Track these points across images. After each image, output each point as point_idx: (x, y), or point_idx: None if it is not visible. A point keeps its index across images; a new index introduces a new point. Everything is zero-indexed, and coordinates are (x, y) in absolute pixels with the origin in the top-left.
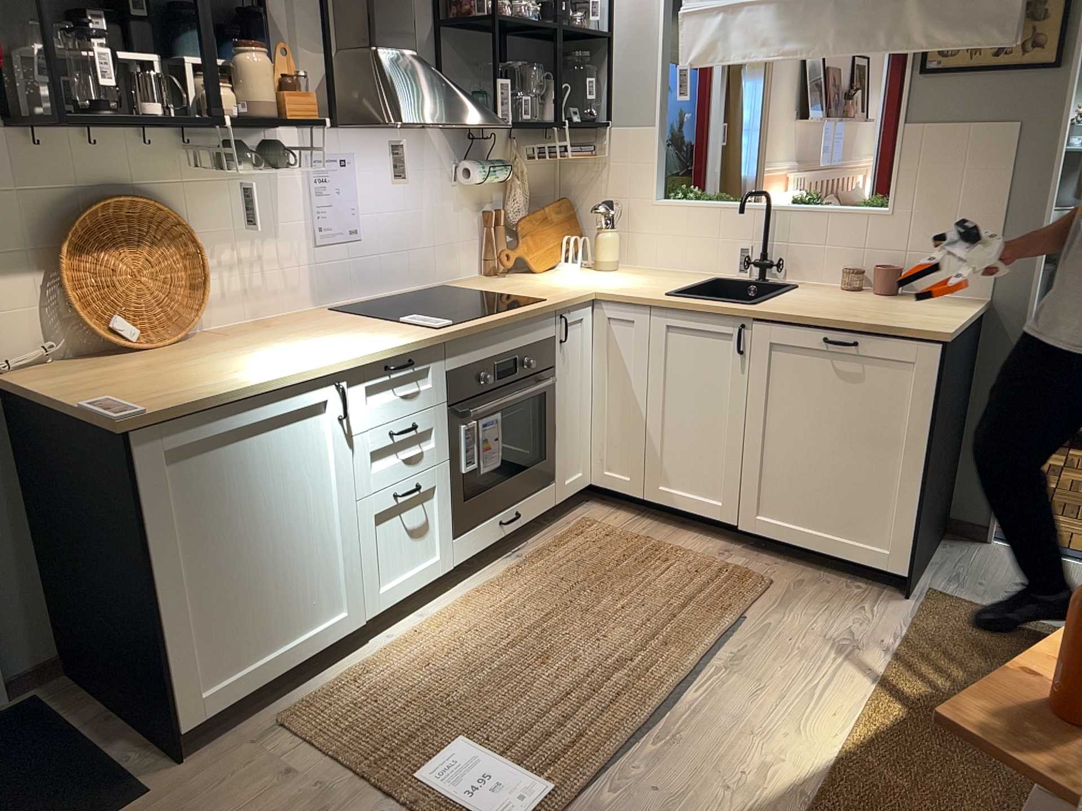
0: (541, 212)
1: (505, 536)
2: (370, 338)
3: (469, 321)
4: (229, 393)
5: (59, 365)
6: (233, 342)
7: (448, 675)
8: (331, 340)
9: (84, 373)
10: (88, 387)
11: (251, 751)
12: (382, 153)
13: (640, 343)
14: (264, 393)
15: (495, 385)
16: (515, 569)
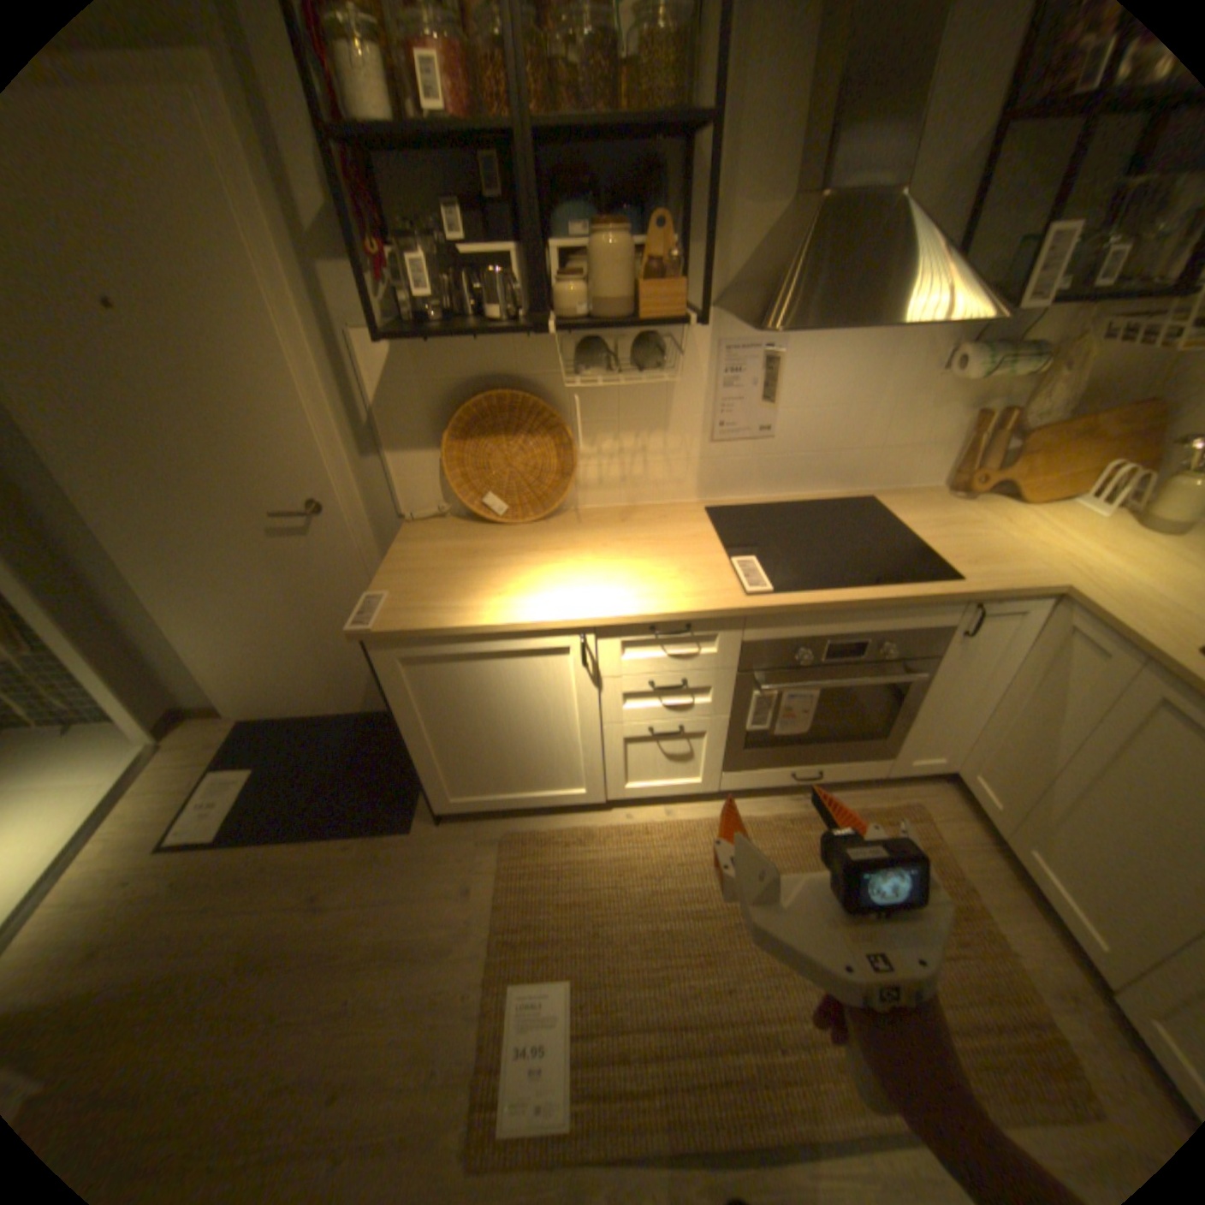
0: (1087, 419)
1: (795, 782)
2: (664, 582)
3: (799, 593)
4: (454, 626)
5: (443, 522)
6: (572, 533)
7: (622, 898)
8: (634, 568)
9: (440, 539)
10: (412, 563)
11: (469, 849)
12: (831, 333)
13: (1099, 687)
14: (498, 628)
15: (819, 662)
16: (784, 819)
